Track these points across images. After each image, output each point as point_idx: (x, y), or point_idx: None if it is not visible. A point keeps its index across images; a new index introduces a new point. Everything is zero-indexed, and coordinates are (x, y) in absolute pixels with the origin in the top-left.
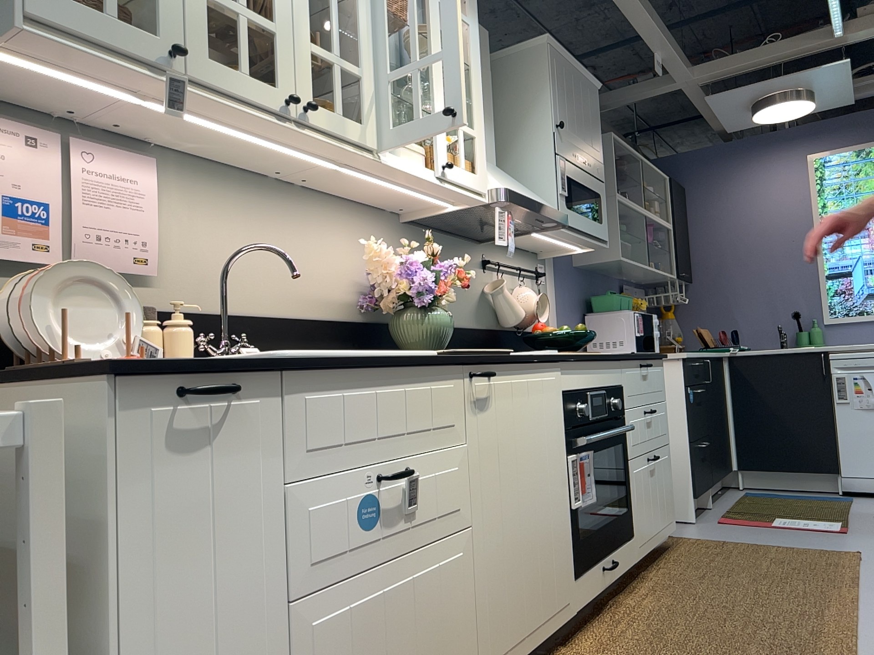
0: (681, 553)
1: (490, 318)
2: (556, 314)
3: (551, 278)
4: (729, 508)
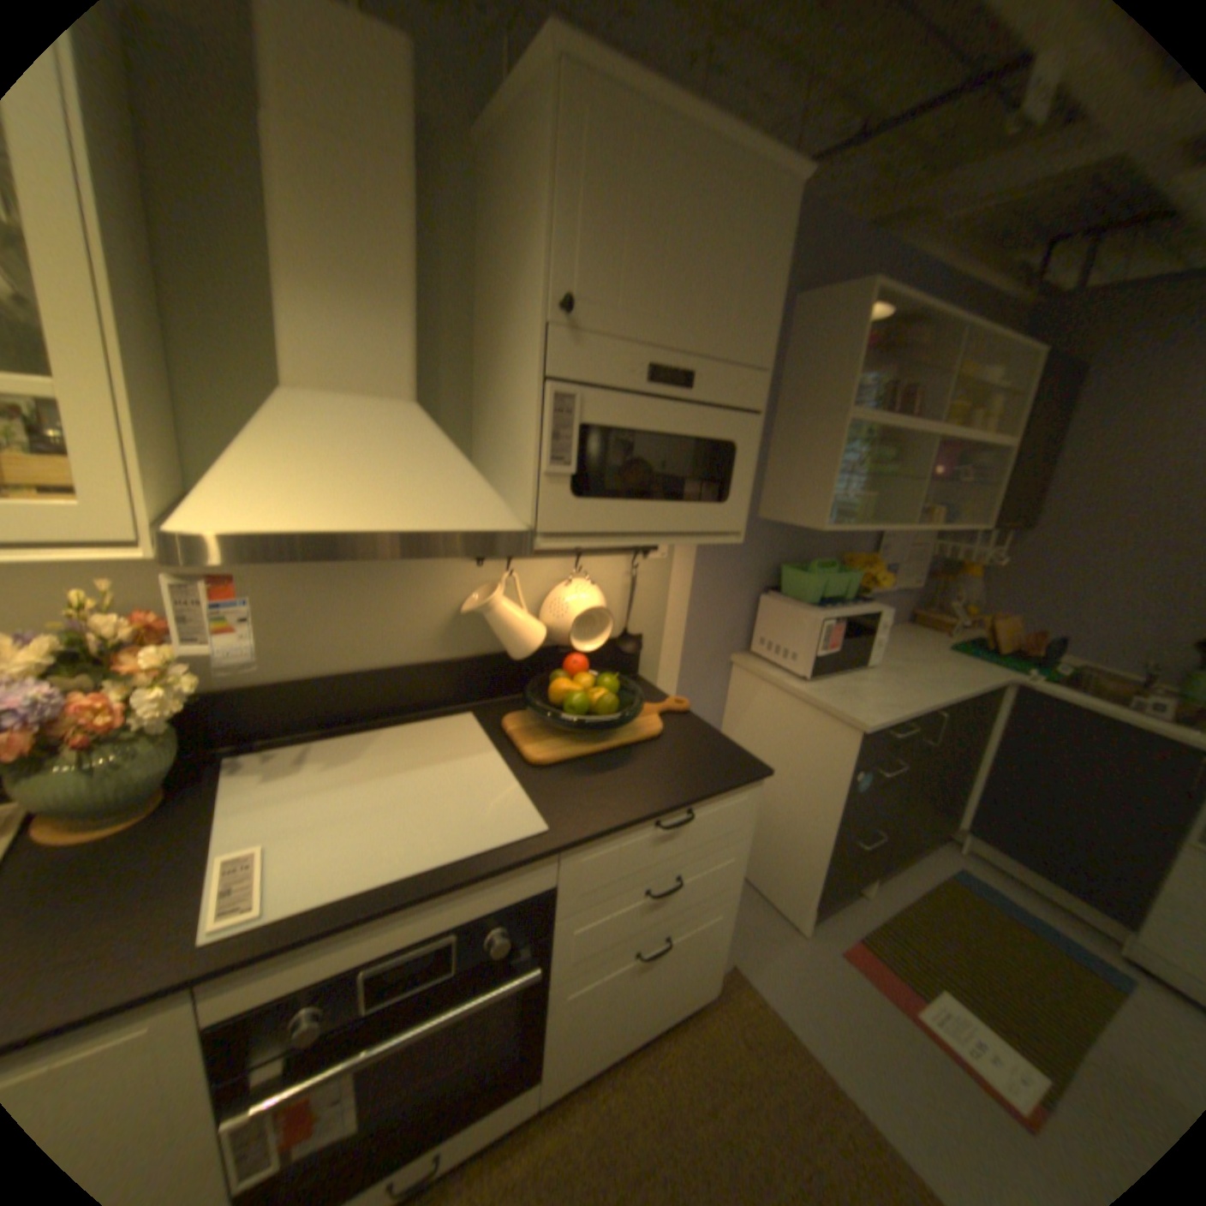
0: (691, 1053)
1: (483, 636)
2: (682, 601)
3: (682, 546)
4: (897, 915)
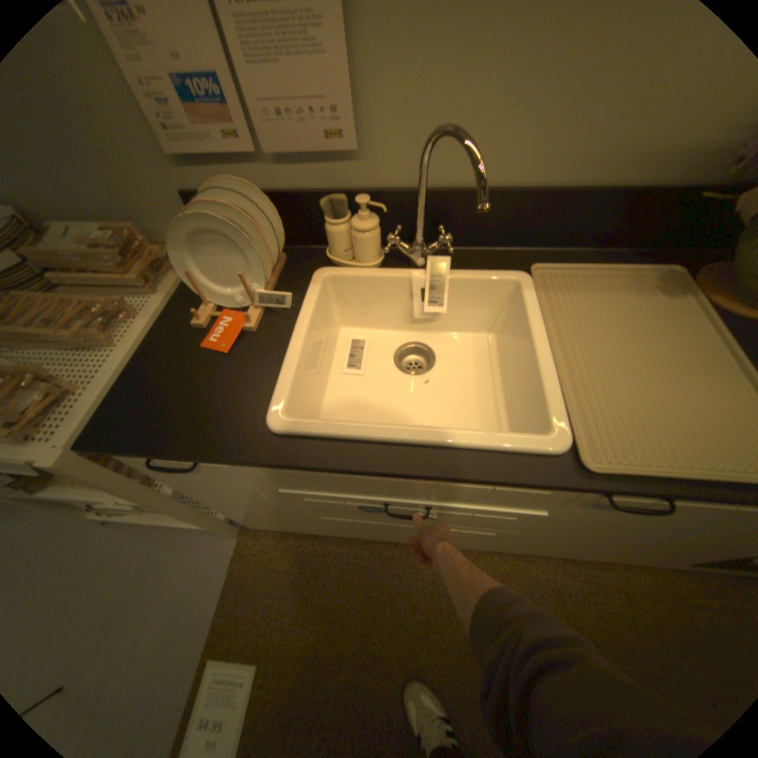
0: None
1: None
2: None
3: None
4: None
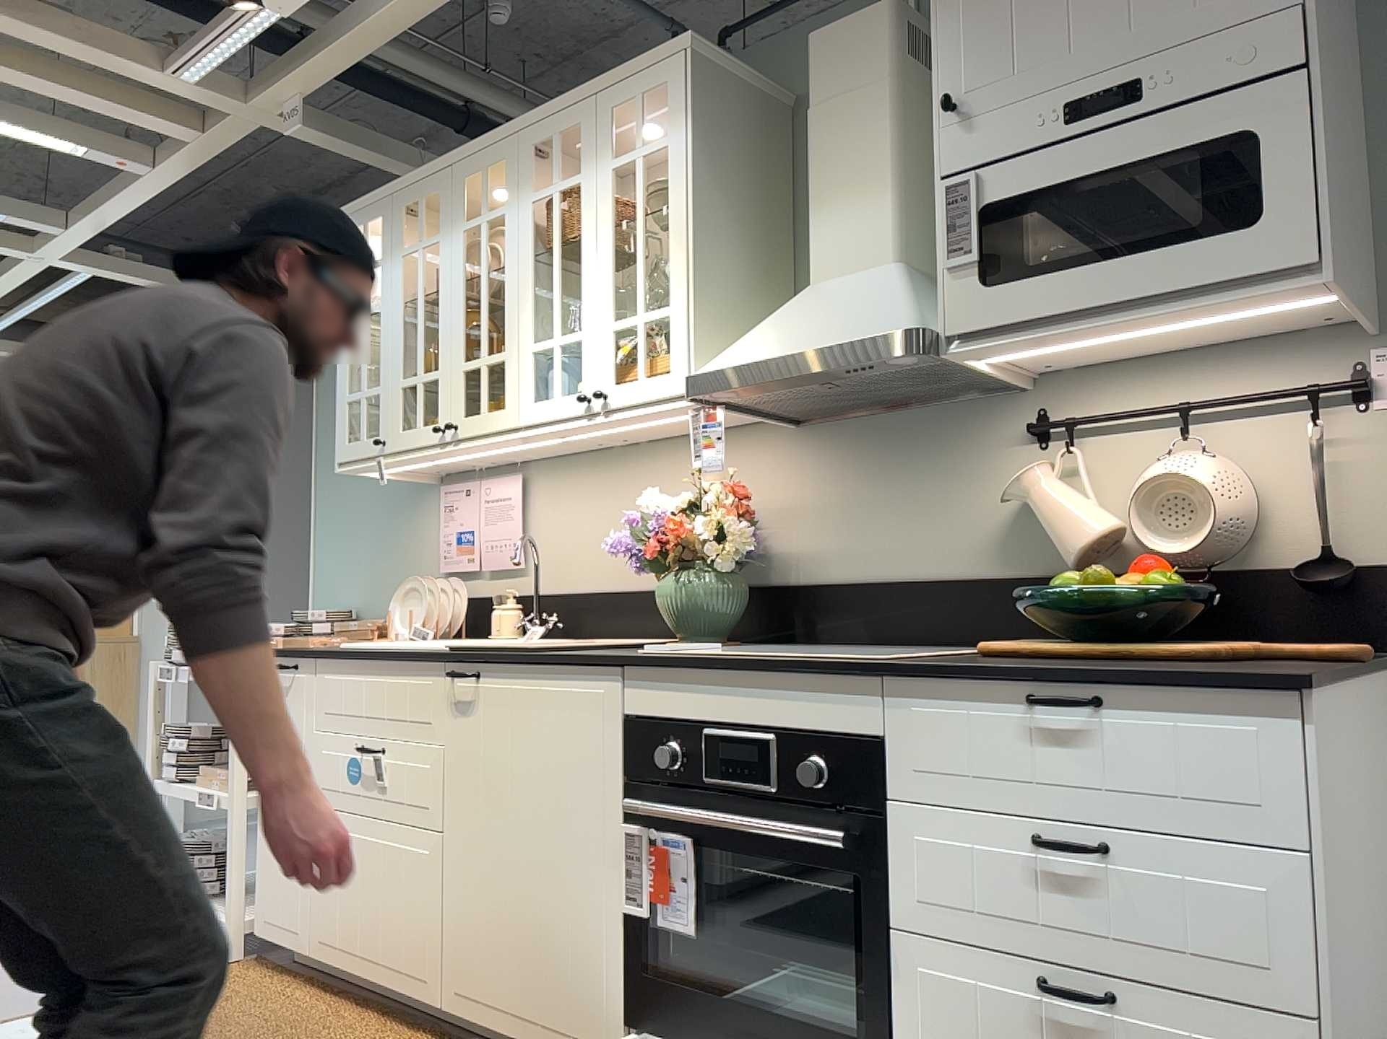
0: None
1: (1051, 550)
2: None
3: None
4: None
